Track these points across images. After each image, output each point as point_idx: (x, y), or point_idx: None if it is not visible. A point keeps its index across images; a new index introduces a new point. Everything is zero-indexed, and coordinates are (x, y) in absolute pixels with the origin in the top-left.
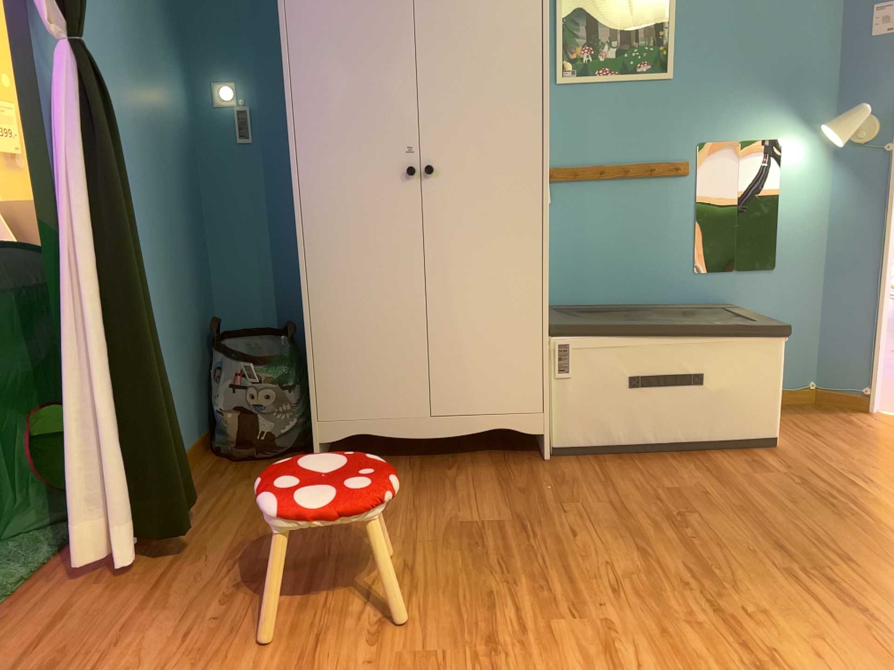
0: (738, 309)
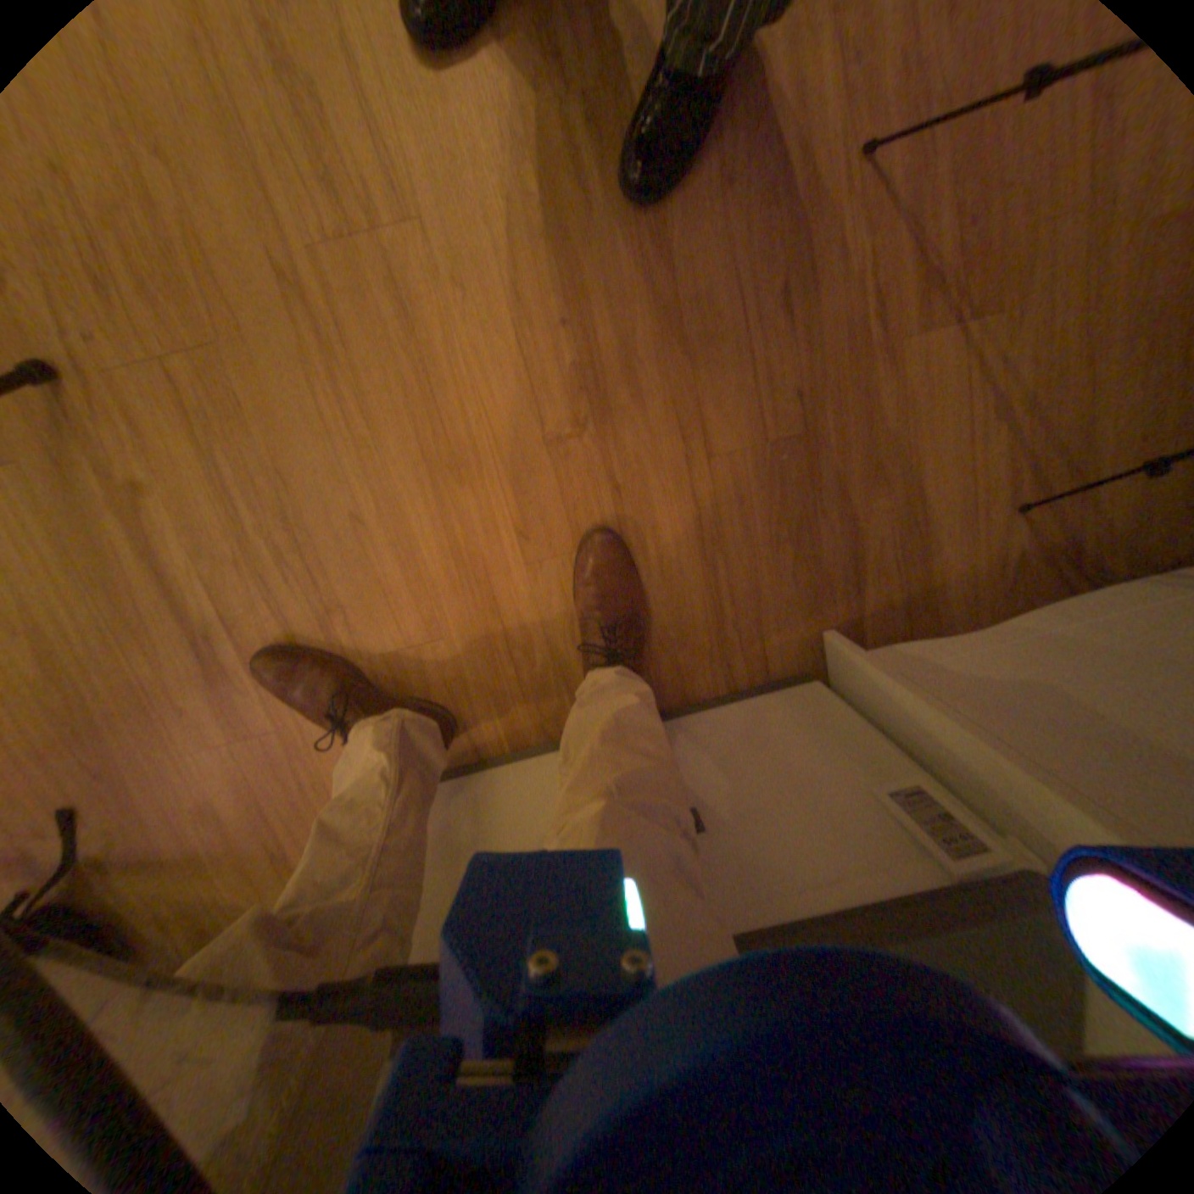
0: None
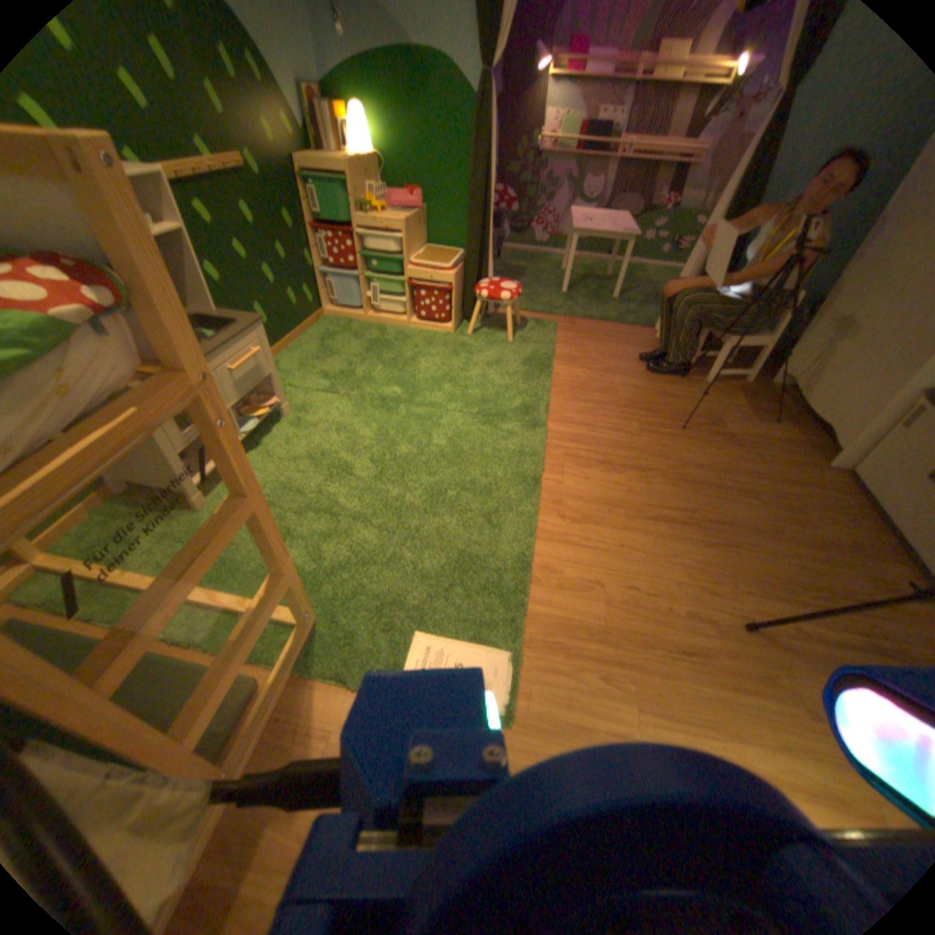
0: None
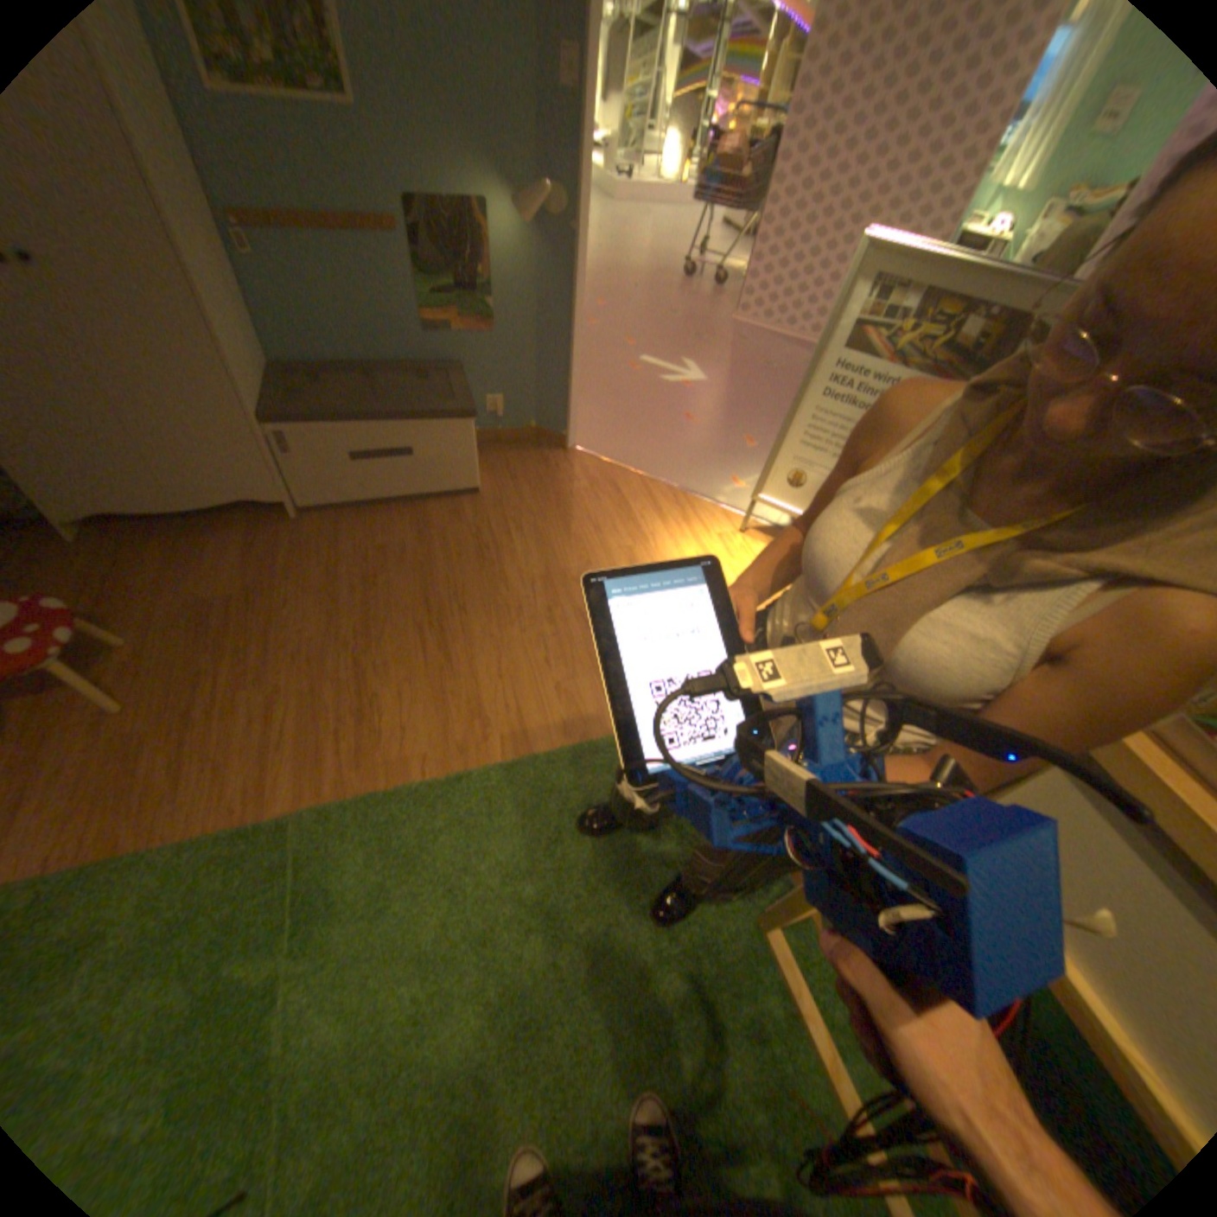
0: (458, 373)
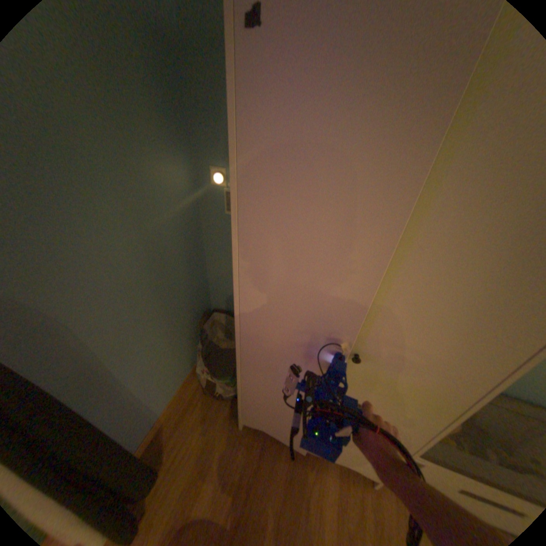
0: None
